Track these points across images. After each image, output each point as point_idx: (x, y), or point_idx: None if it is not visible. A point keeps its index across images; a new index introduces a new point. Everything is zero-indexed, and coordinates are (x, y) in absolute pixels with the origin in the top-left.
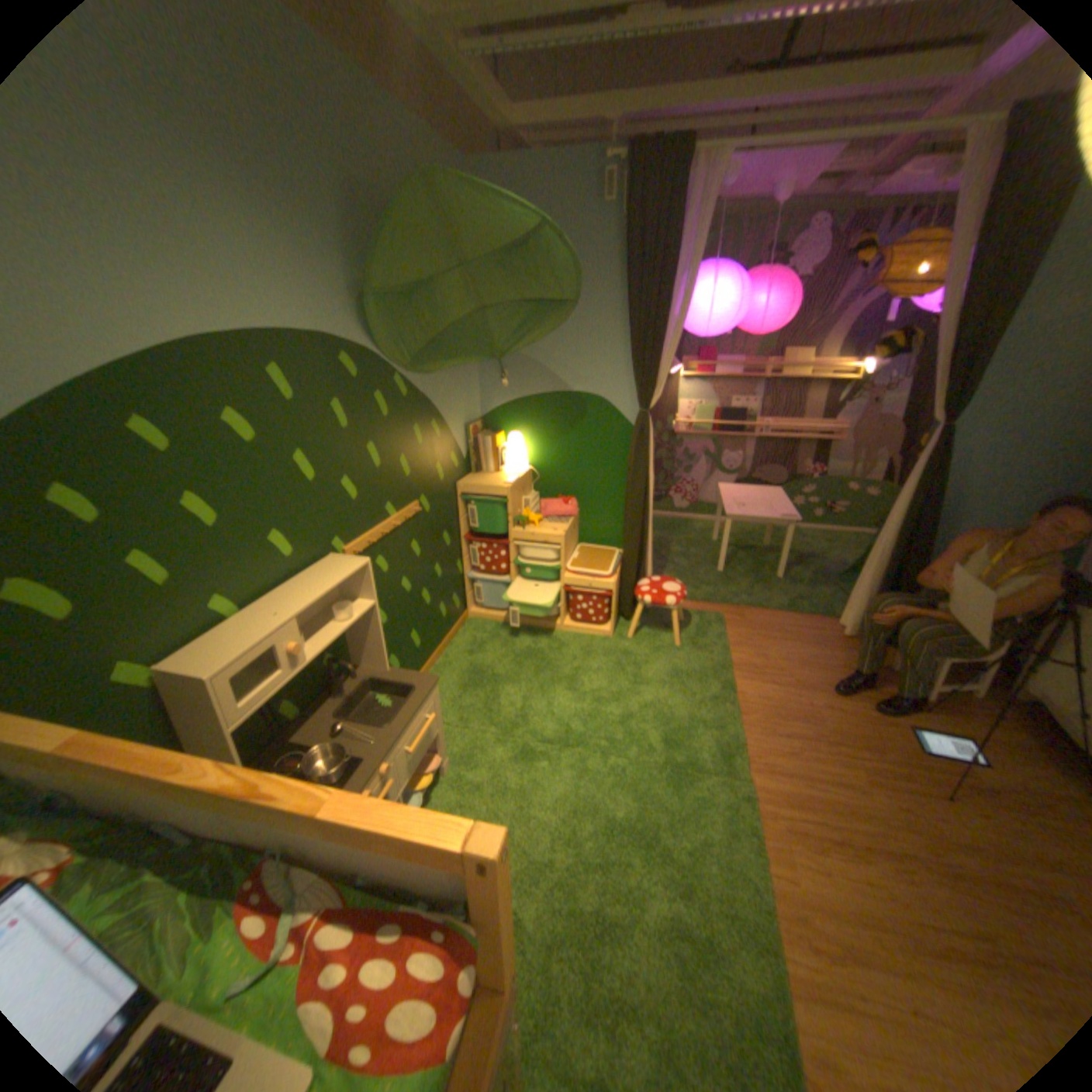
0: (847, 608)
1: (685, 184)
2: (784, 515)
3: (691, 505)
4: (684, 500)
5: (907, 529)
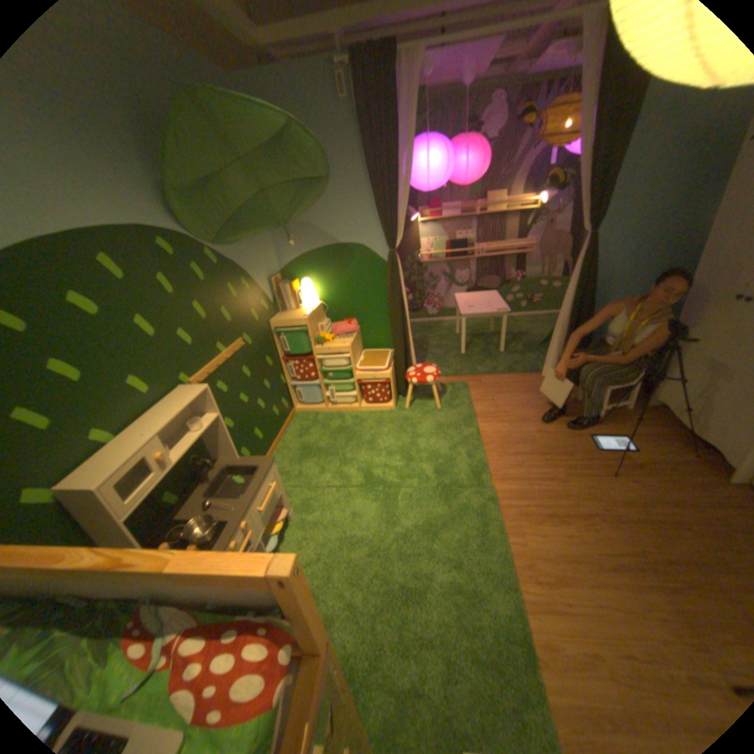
0: (545, 365)
1: (393, 78)
2: (499, 309)
3: (439, 311)
4: (434, 308)
5: (575, 307)
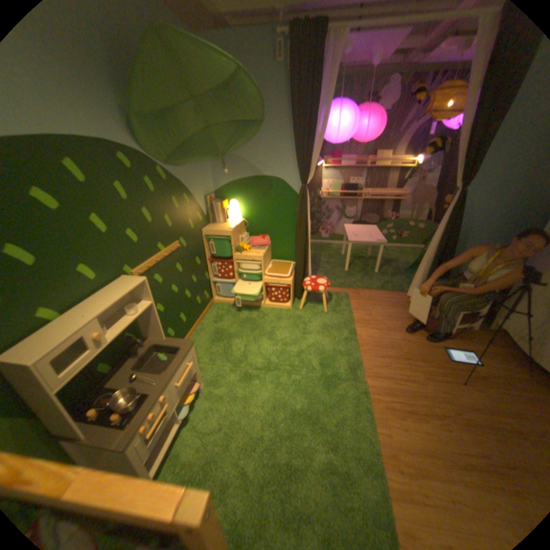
0: (410, 287)
1: (323, 50)
2: (378, 240)
3: (330, 236)
4: (326, 233)
5: (442, 246)
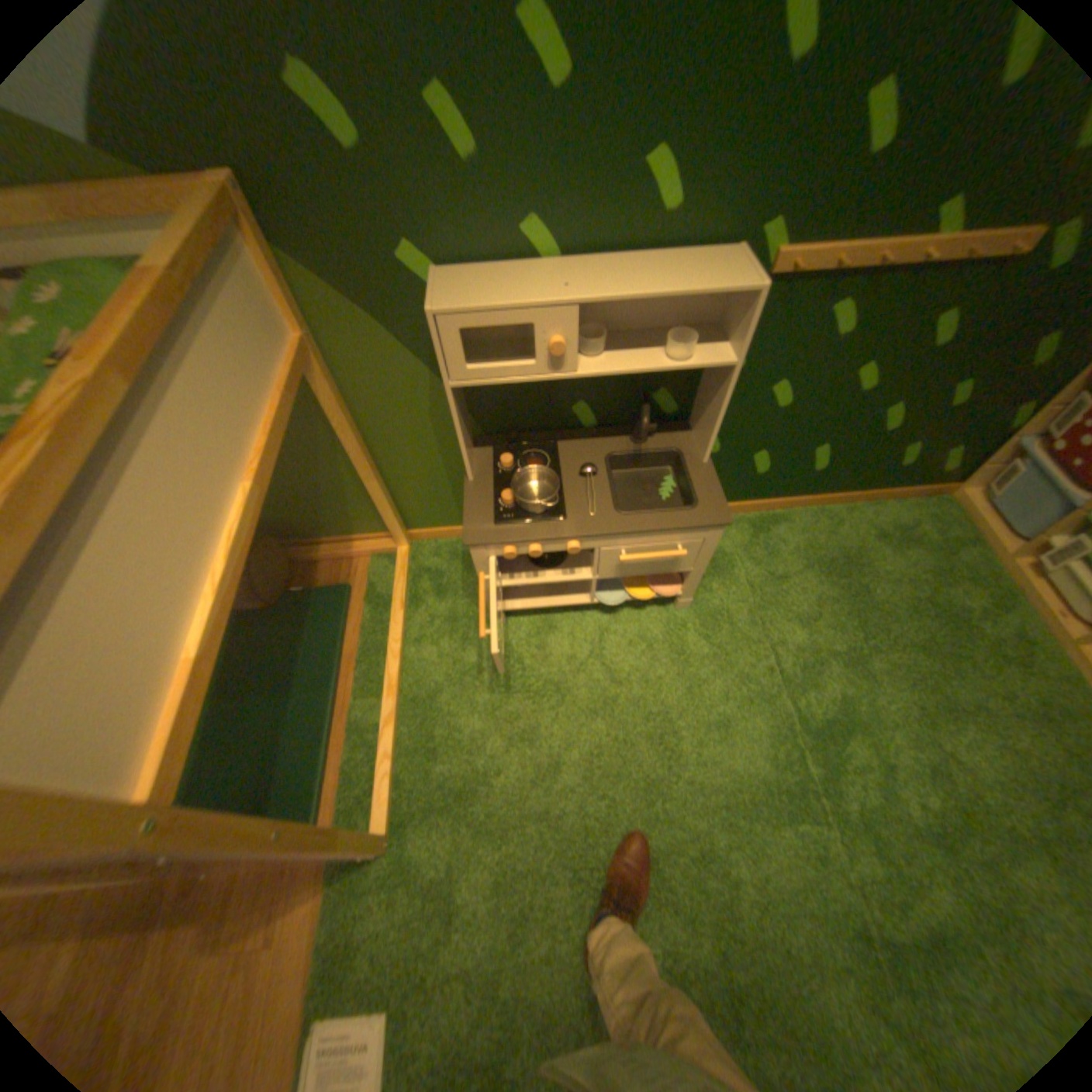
0: None
1: None
2: None
3: None
4: None
5: None
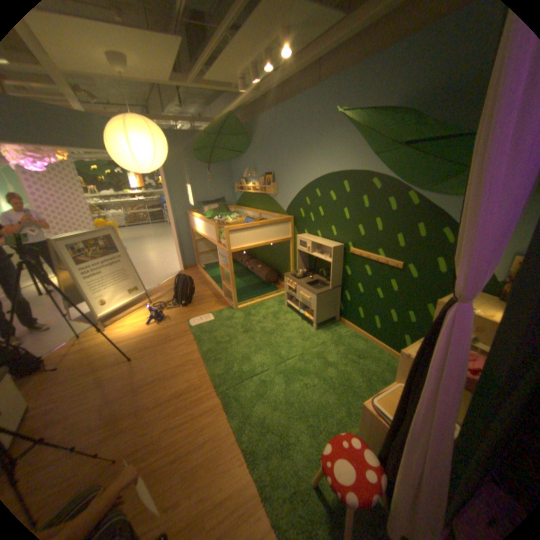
0: None
1: None
2: None
3: None
4: None
5: None
